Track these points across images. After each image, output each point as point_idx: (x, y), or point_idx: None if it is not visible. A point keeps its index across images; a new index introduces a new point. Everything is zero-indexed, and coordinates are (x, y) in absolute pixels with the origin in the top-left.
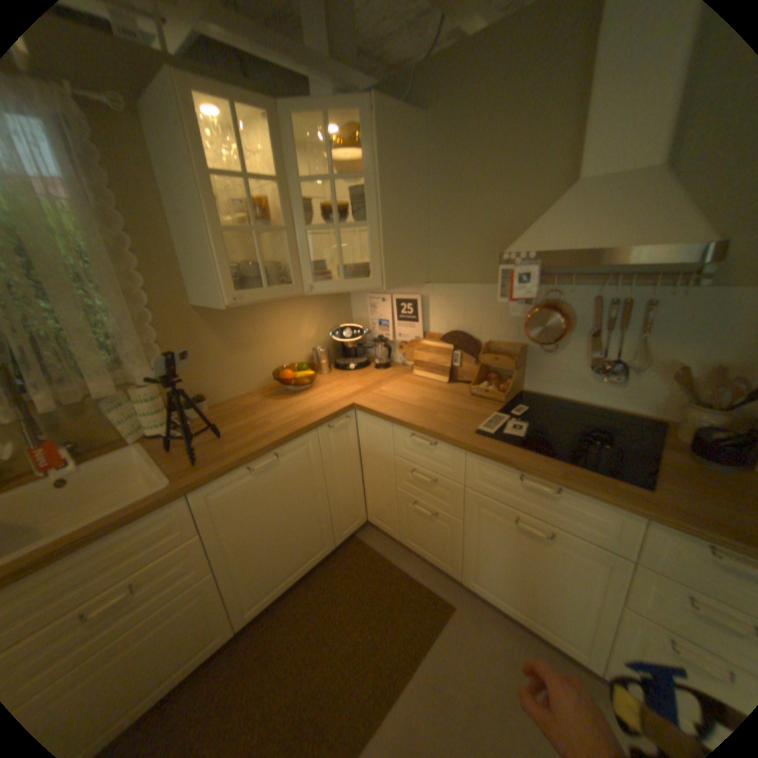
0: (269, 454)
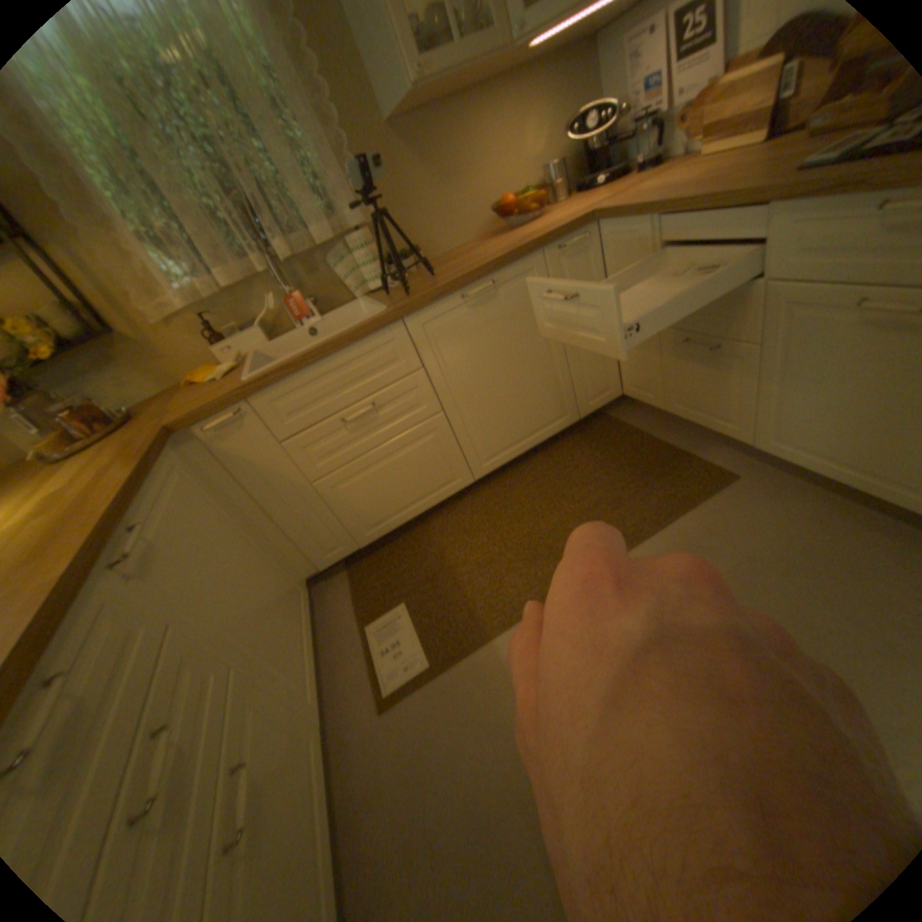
0: (484, 279)
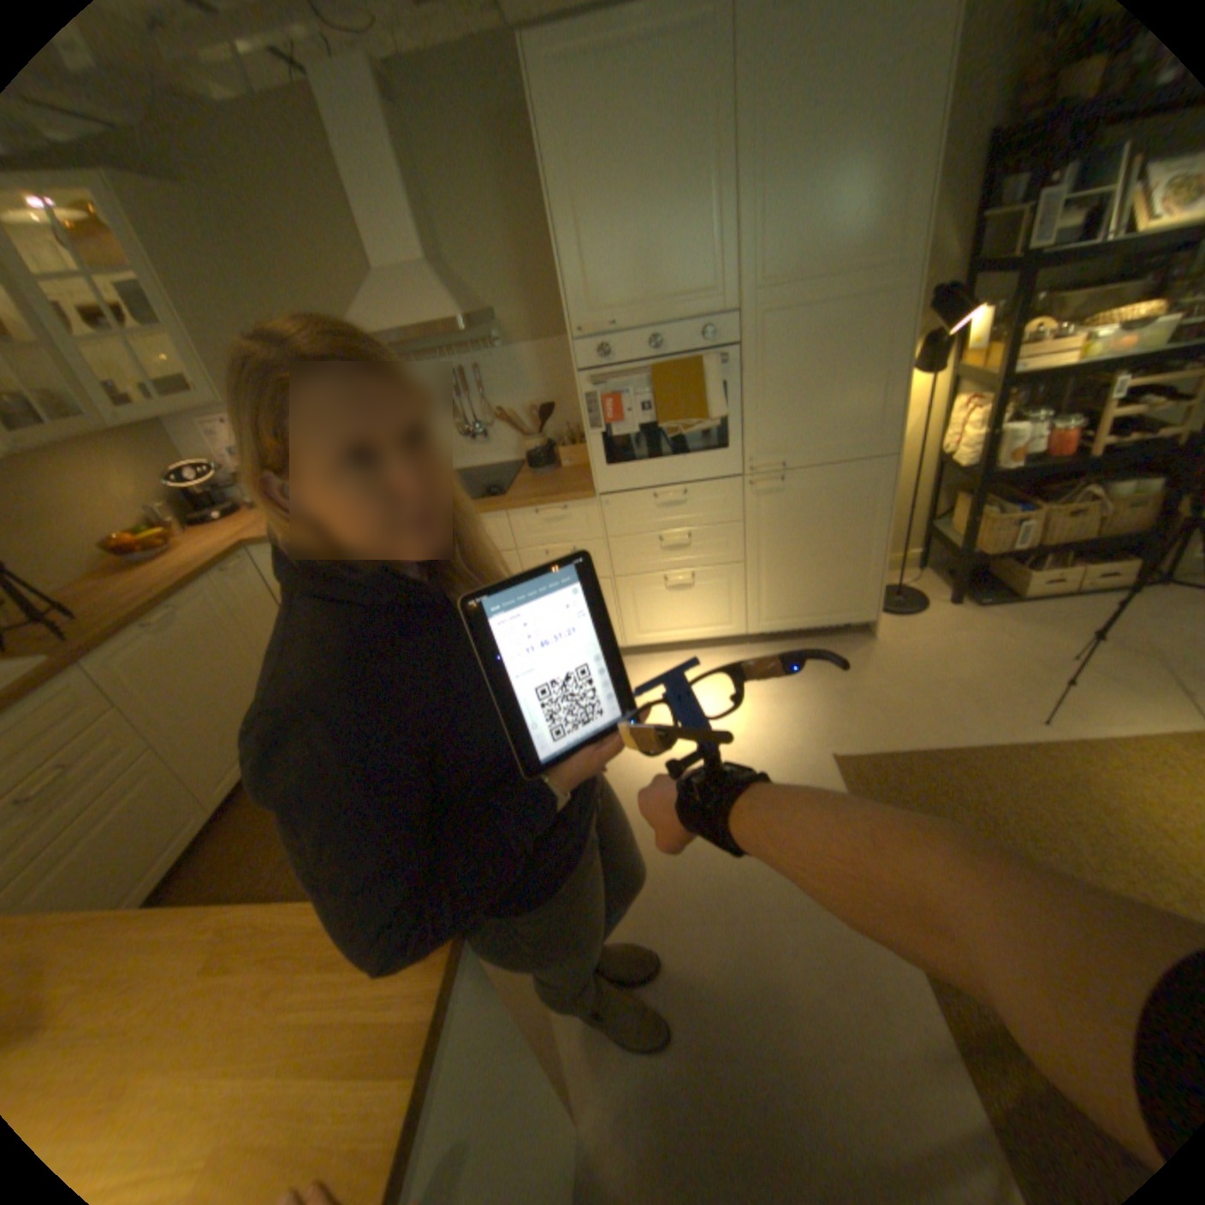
0: (160, 610)
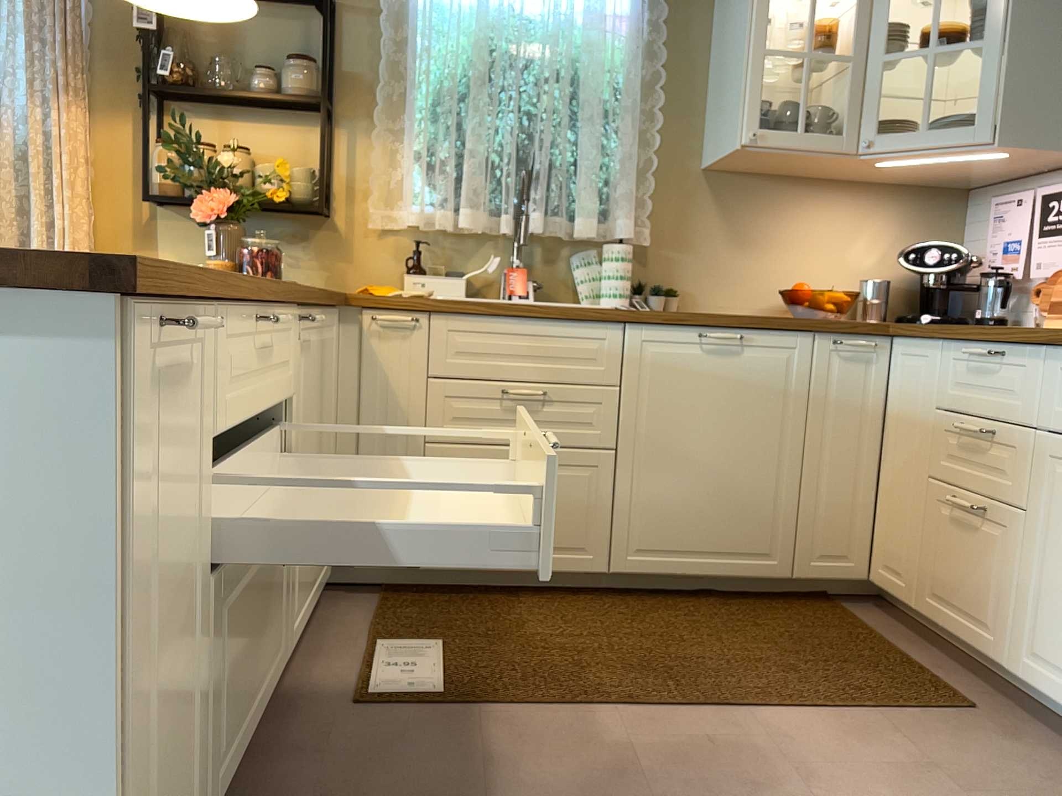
0: (734, 332)
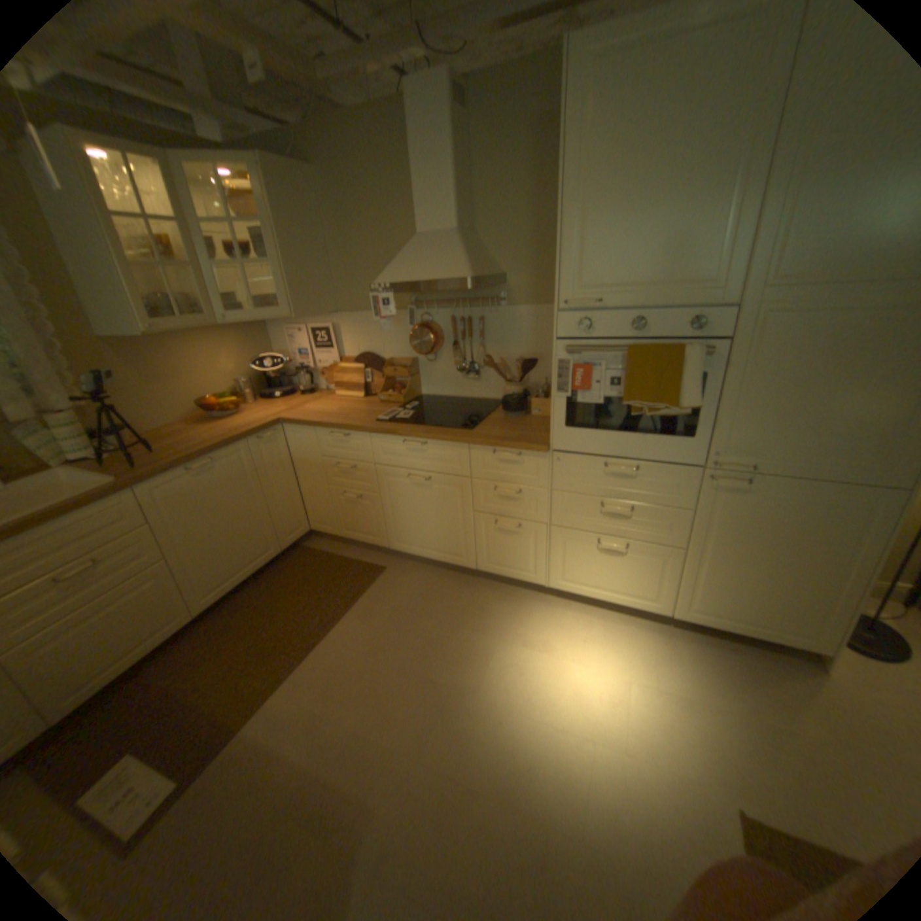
0: (205, 459)
